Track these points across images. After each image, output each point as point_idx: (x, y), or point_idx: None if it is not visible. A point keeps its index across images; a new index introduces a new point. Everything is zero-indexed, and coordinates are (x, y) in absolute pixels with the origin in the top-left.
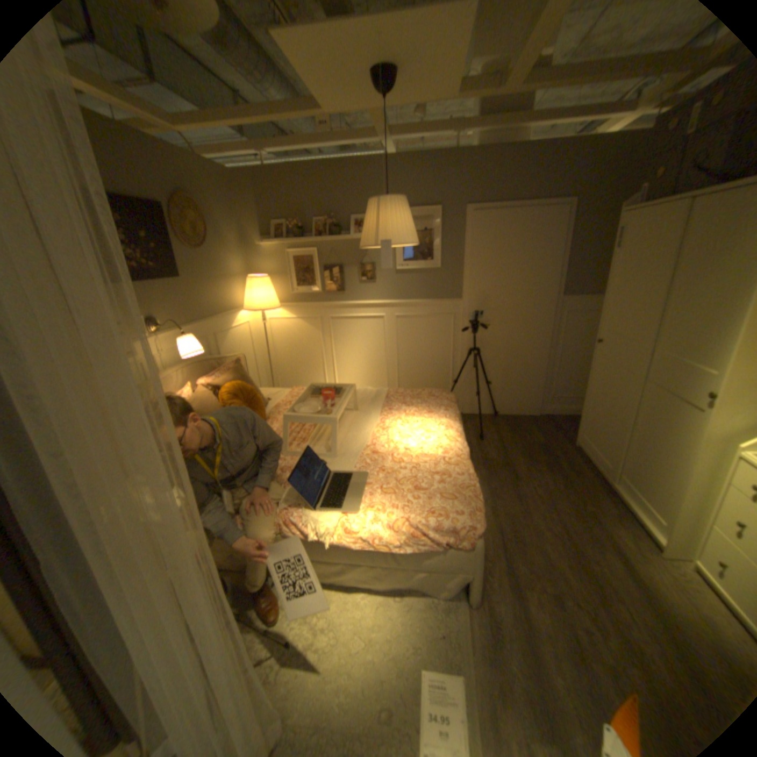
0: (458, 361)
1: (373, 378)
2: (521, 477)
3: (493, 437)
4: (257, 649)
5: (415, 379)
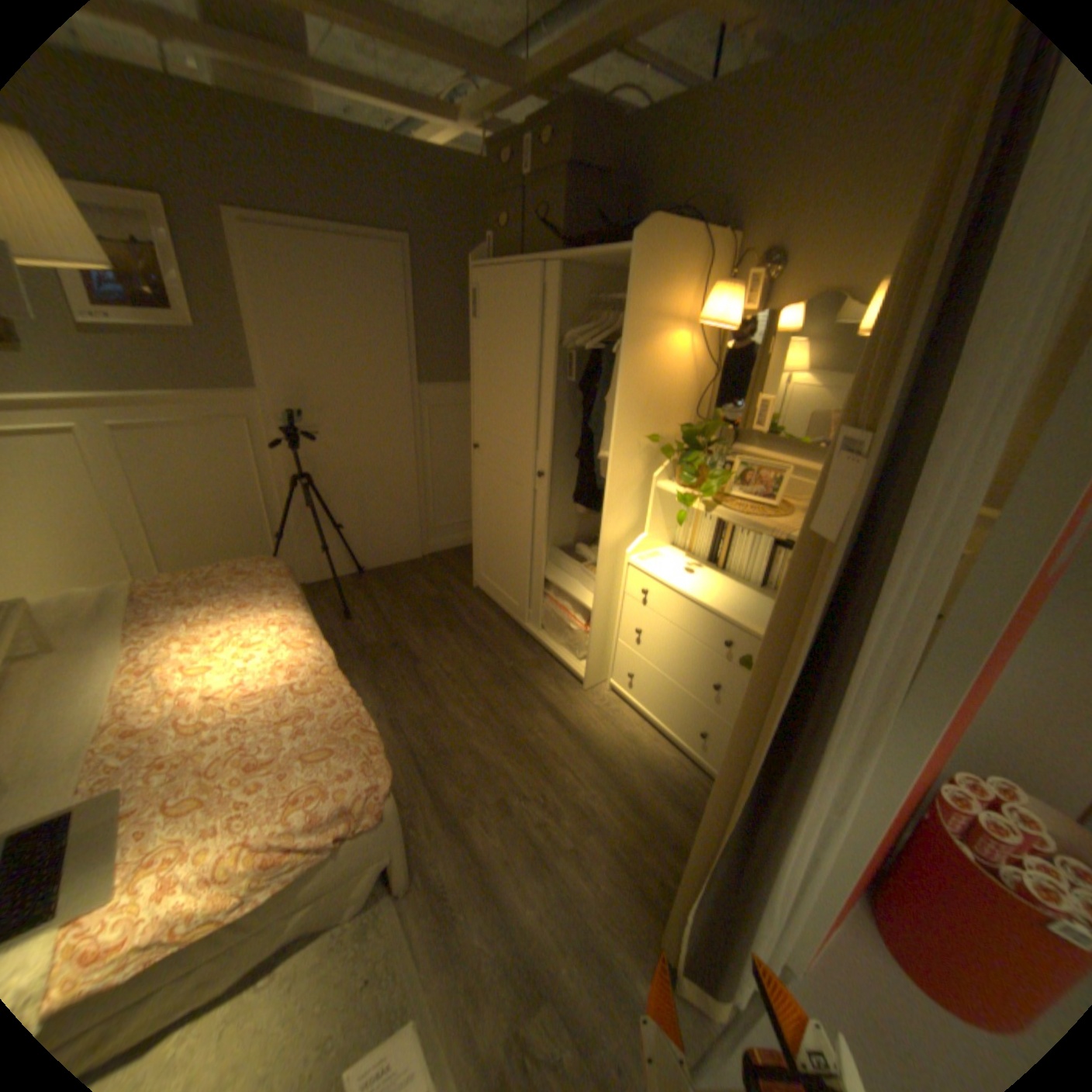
0: (276, 500)
1: (83, 565)
2: (418, 656)
3: (364, 609)
4: None
5: (193, 546)
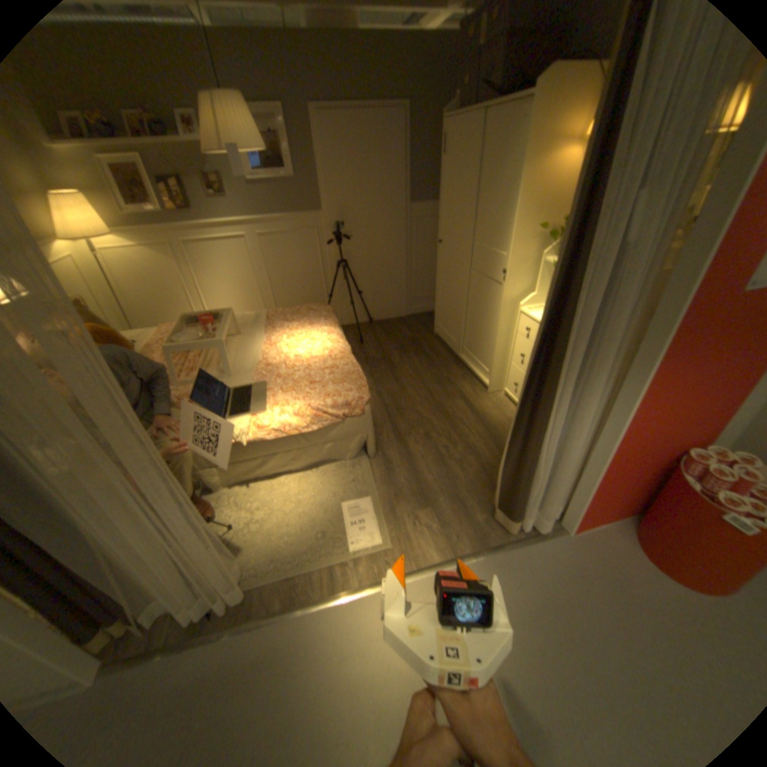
0: (330, 277)
1: (248, 306)
2: (396, 365)
3: (371, 340)
4: None
5: (292, 300)
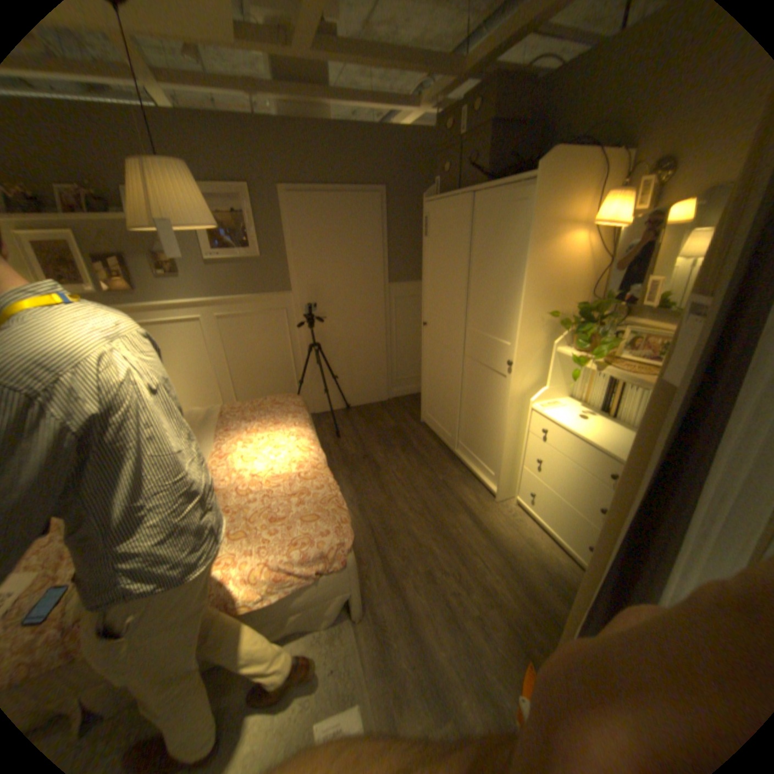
0: (300, 360)
1: (200, 395)
2: (380, 466)
3: (348, 432)
4: None
5: (254, 387)
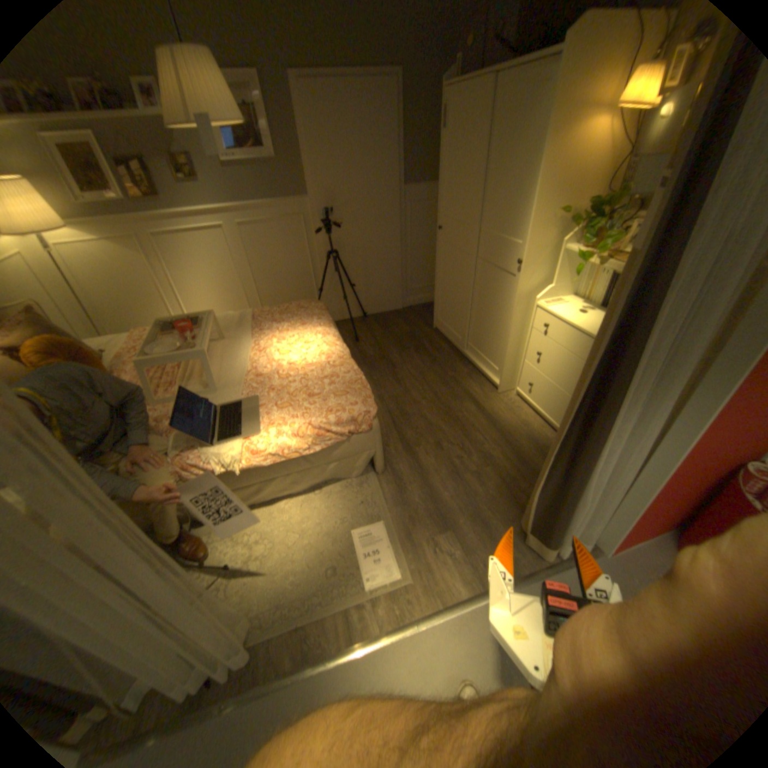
0: (322, 268)
1: (234, 303)
2: (399, 364)
3: (370, 337)
4: (201, 582)
5: (281, 295)
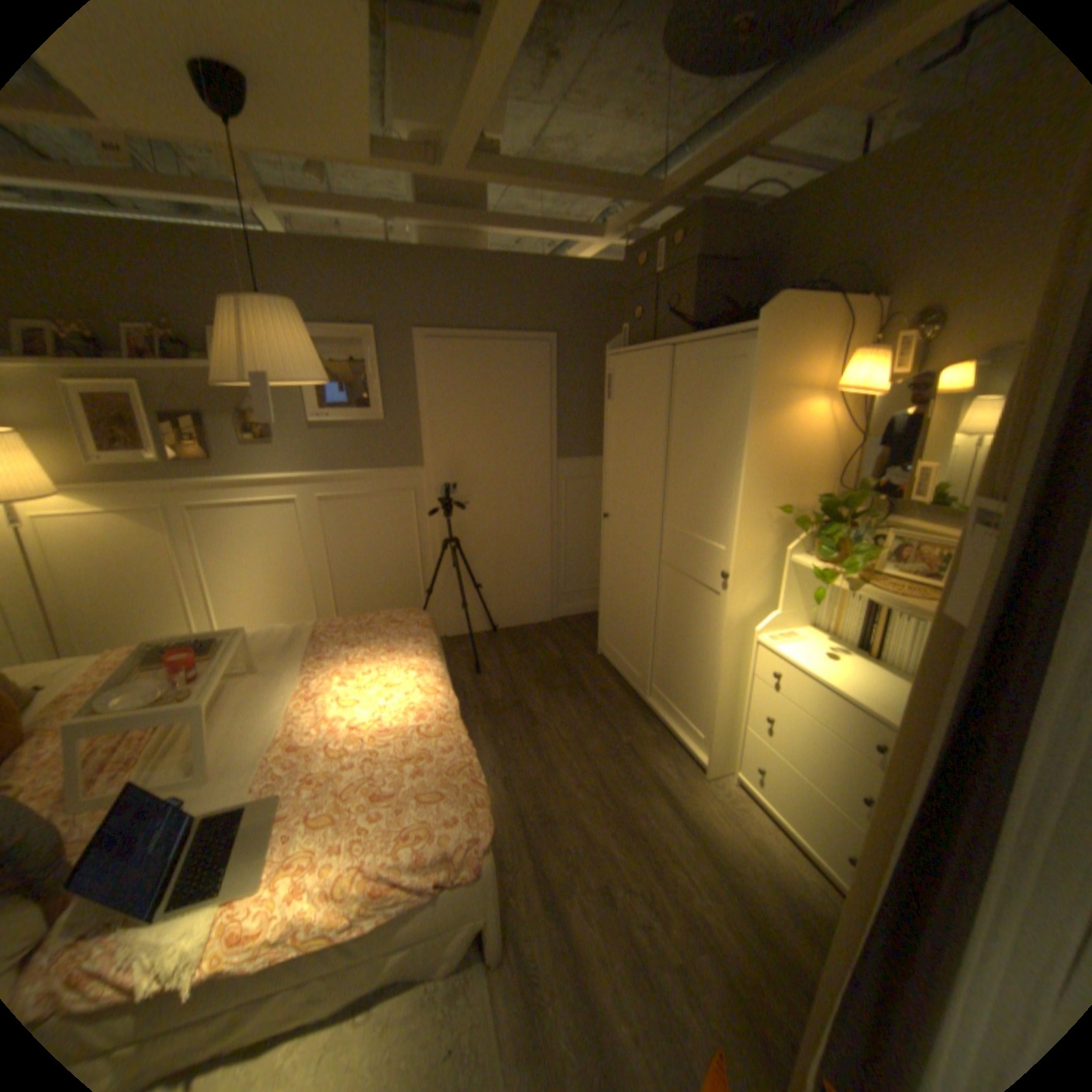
0: (430, 560)
1: (287, 606)
2: (537, 717)
3: (493, 665)
4: None
5: (363, 596)
